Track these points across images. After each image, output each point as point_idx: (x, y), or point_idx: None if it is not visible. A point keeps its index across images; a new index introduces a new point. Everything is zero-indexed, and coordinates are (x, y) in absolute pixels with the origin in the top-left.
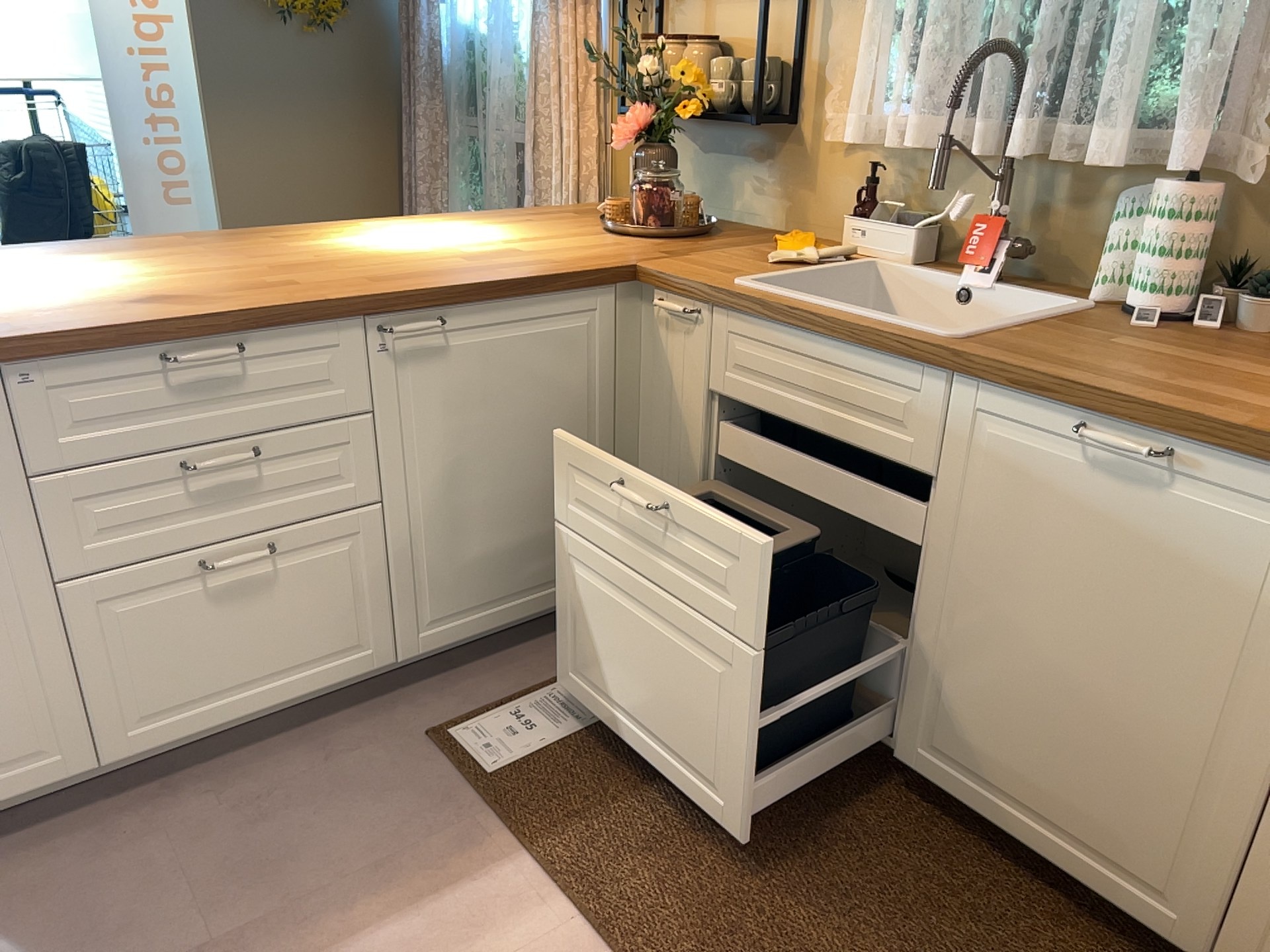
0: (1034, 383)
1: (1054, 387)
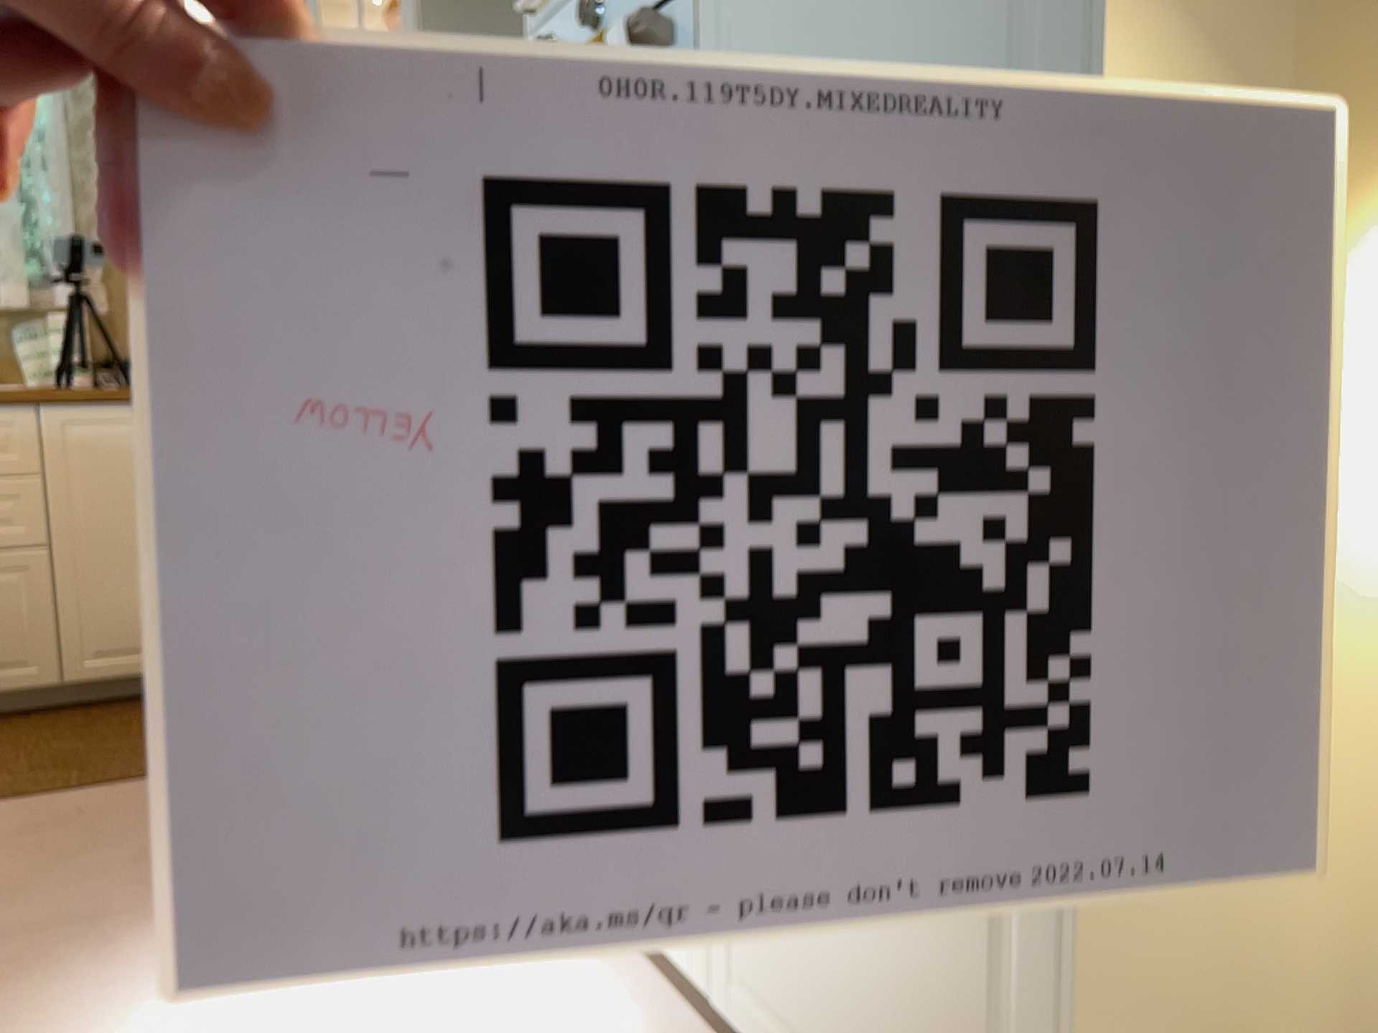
0: (99, 394)
1: (112, 394)
